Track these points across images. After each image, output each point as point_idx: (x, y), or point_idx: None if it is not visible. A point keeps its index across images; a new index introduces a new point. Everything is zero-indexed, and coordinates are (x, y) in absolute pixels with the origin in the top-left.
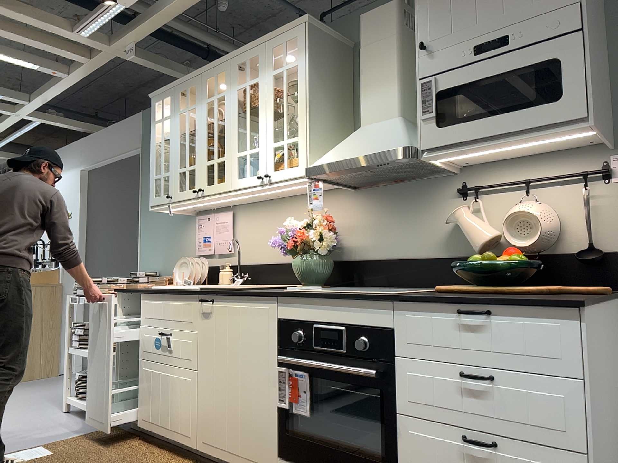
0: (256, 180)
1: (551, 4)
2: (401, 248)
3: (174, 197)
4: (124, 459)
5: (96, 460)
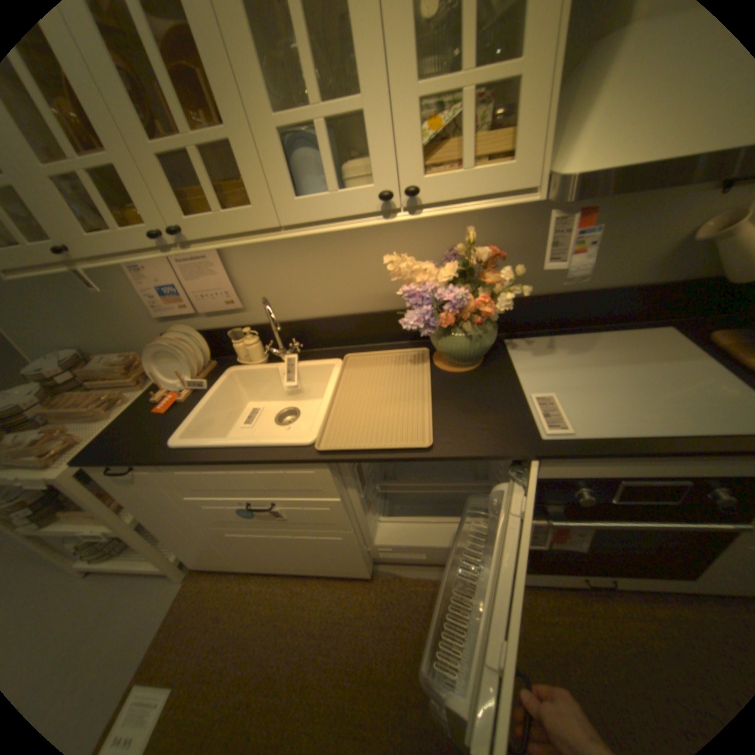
0: (368, 201)
1: None
2: (585, 277)
3: (79, 249)
4: (281, 630)
5: (248, 660)
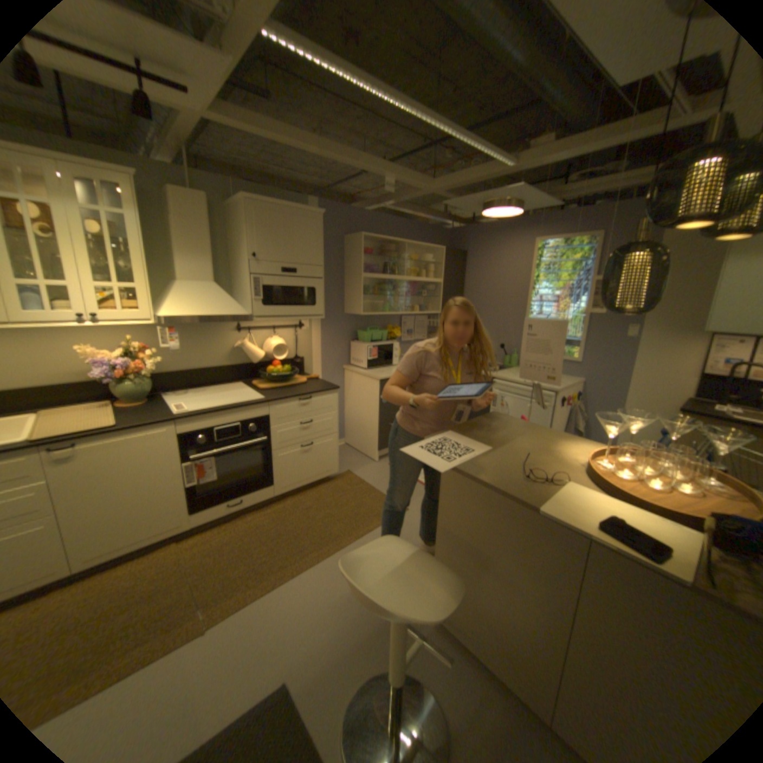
0: (72, 316)
1: (315, 262)
2: (198, 362)
3: None
4: None
5: None
